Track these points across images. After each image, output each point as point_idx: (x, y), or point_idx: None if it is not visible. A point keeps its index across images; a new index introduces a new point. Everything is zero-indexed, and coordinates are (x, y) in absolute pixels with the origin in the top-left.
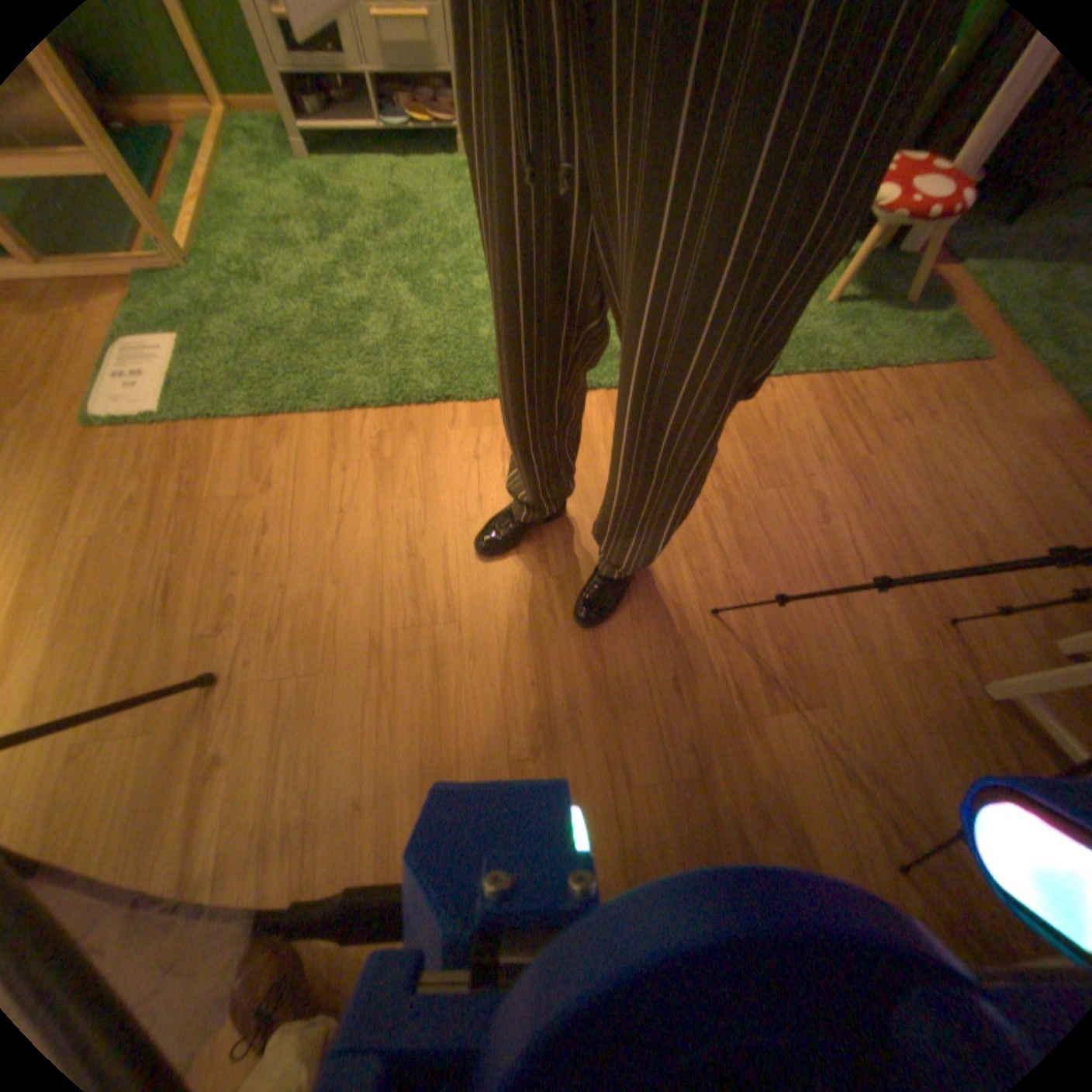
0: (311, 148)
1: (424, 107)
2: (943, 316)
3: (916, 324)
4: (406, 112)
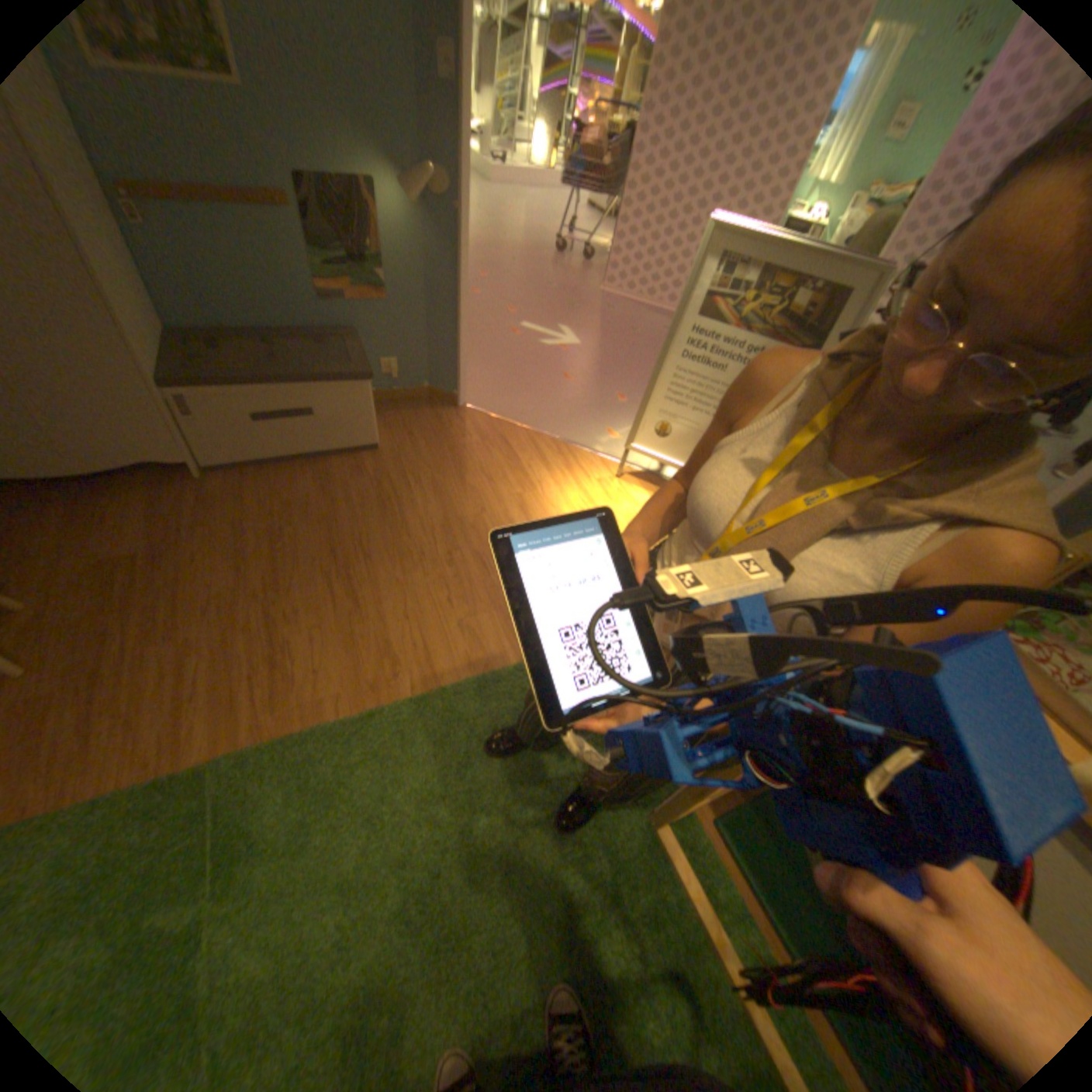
0: None
1: None
2: None
3: None
4: None
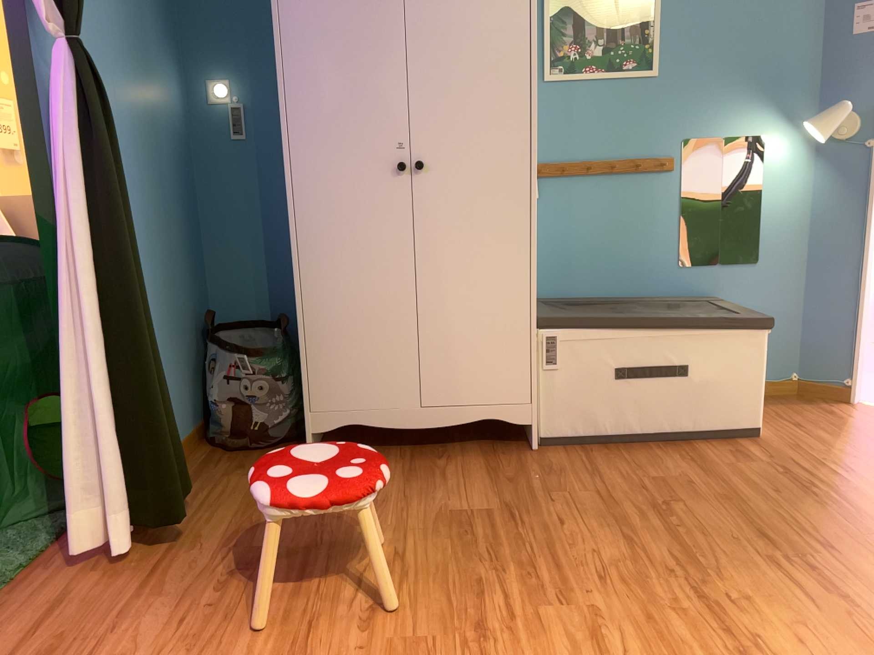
0: None
1: None
2: None
3: None
4: None
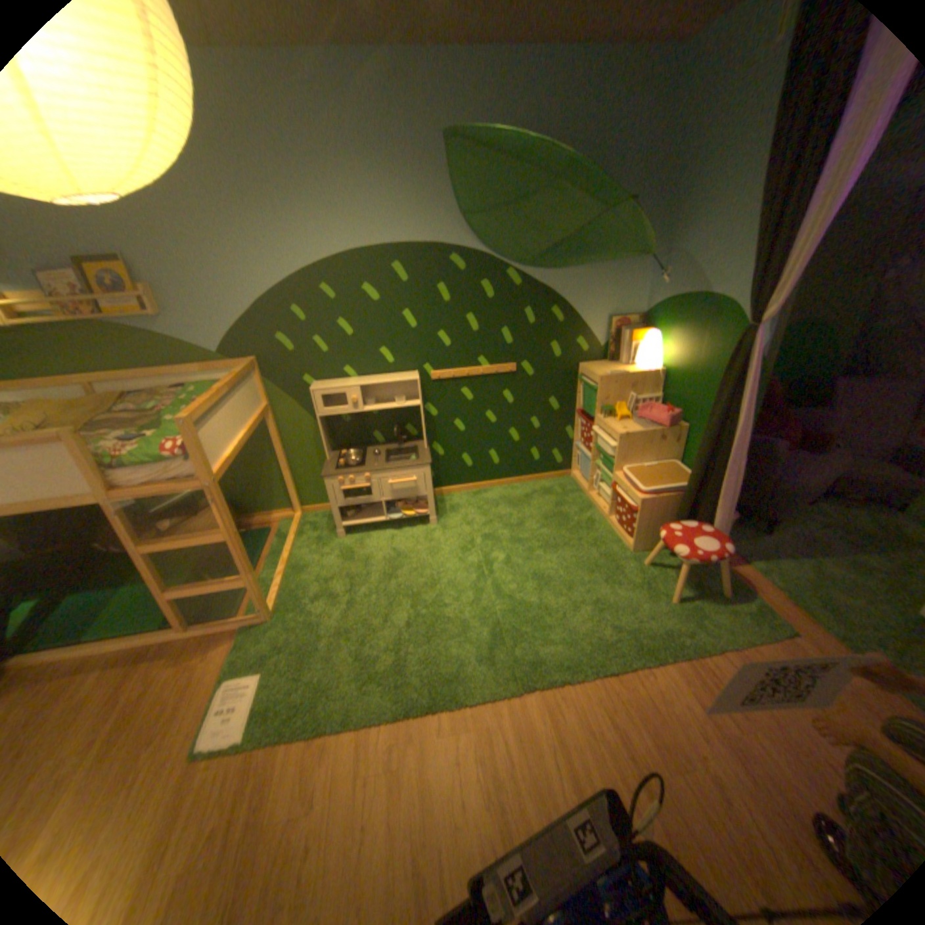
0: (348, 531)
1: (413, 508)
2: (757, 608)
3: (741, 616)
4: (403, 512)
